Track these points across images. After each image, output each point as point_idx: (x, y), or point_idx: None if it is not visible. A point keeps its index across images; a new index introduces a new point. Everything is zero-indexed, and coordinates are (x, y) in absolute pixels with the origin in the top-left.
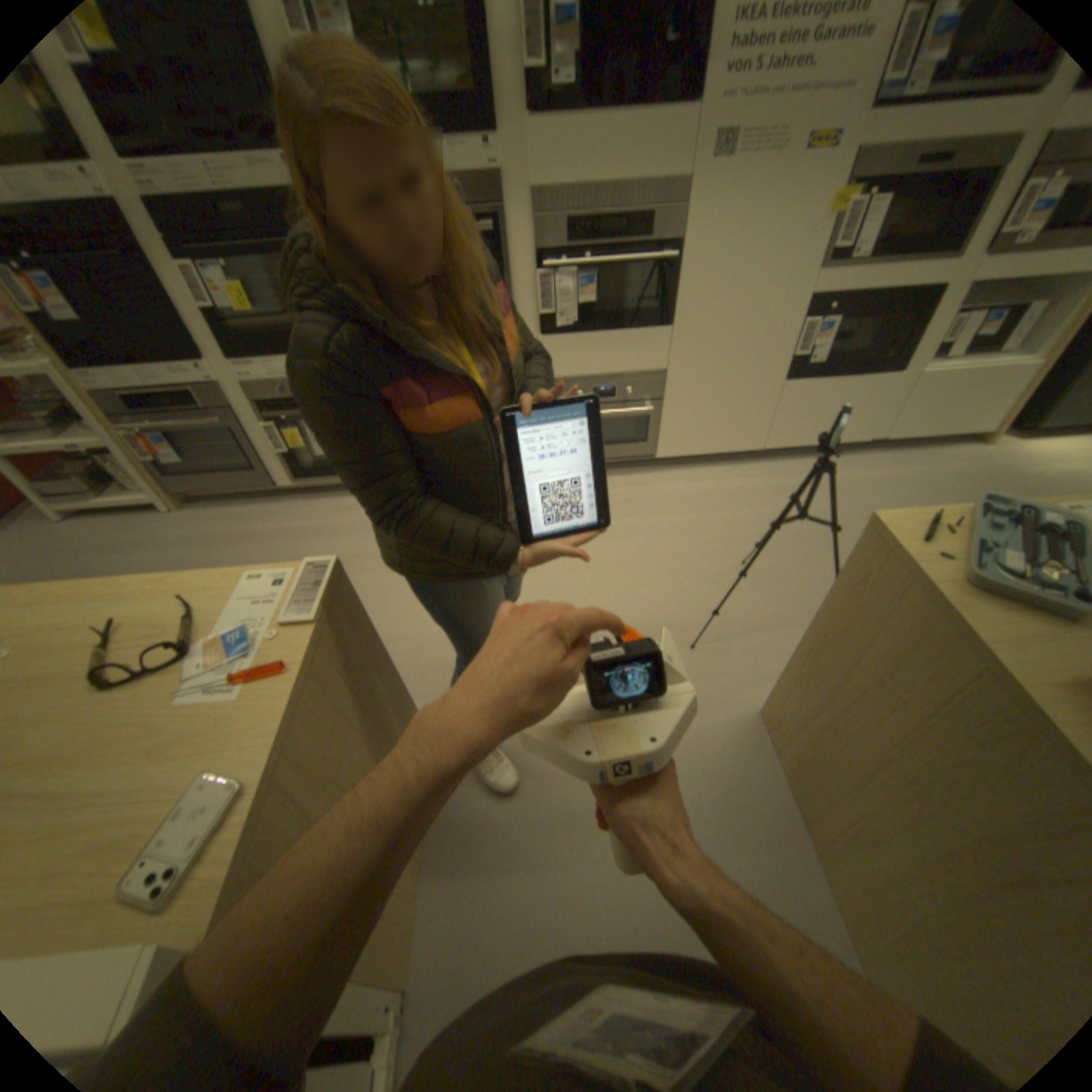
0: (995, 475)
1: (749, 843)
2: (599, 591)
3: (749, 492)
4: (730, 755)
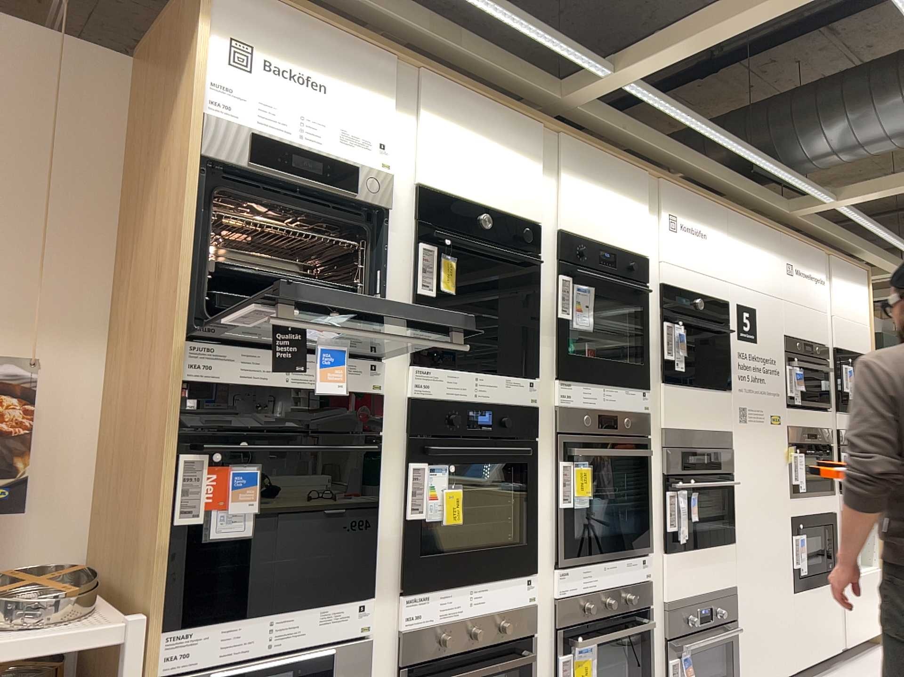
0: None
1: None
2: None
3: None
4: None
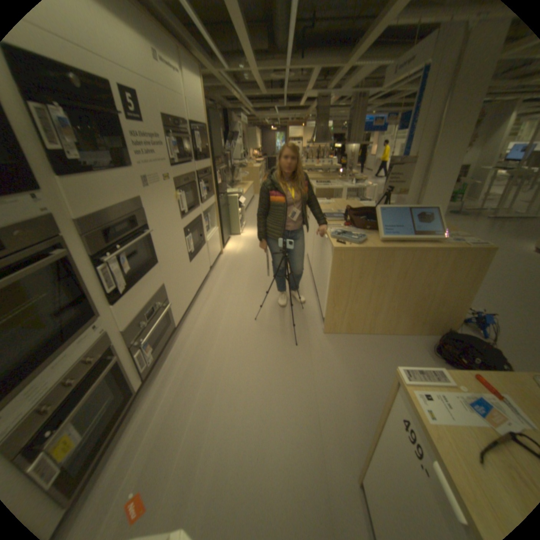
0: (234, 260)
1: (368, 351)
2: (255, 376)
3: (212, 308)
4: (339, 347)
